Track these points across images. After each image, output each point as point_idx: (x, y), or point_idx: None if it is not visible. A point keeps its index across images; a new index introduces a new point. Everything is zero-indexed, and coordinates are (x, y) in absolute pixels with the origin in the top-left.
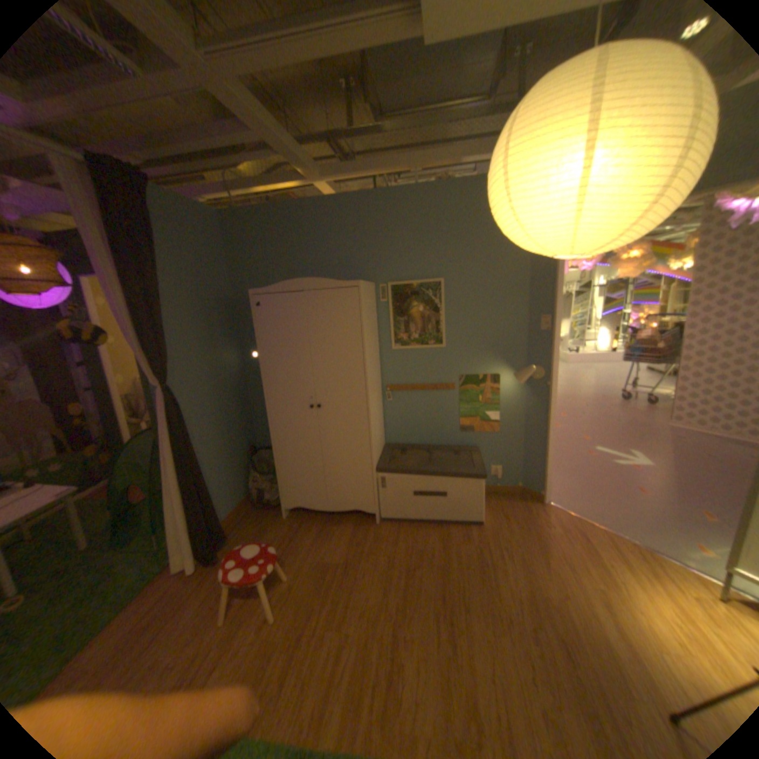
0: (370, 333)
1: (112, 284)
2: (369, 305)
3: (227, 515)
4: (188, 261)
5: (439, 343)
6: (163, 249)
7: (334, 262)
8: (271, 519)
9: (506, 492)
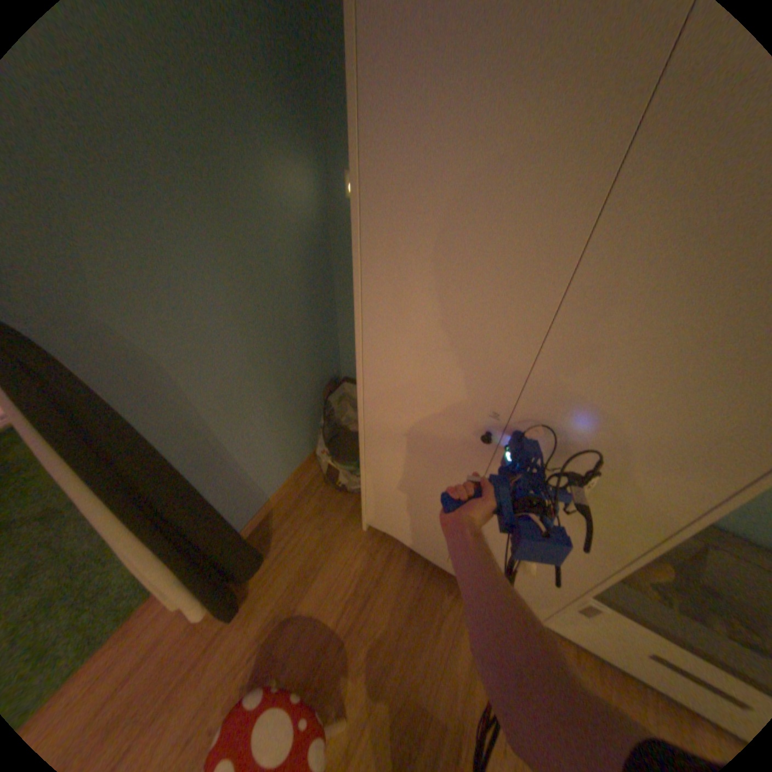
0: None
1: None
2: None
3: (278, 490)
4: None
5: None
6: None
7: None
8: (345, 522)
9: None
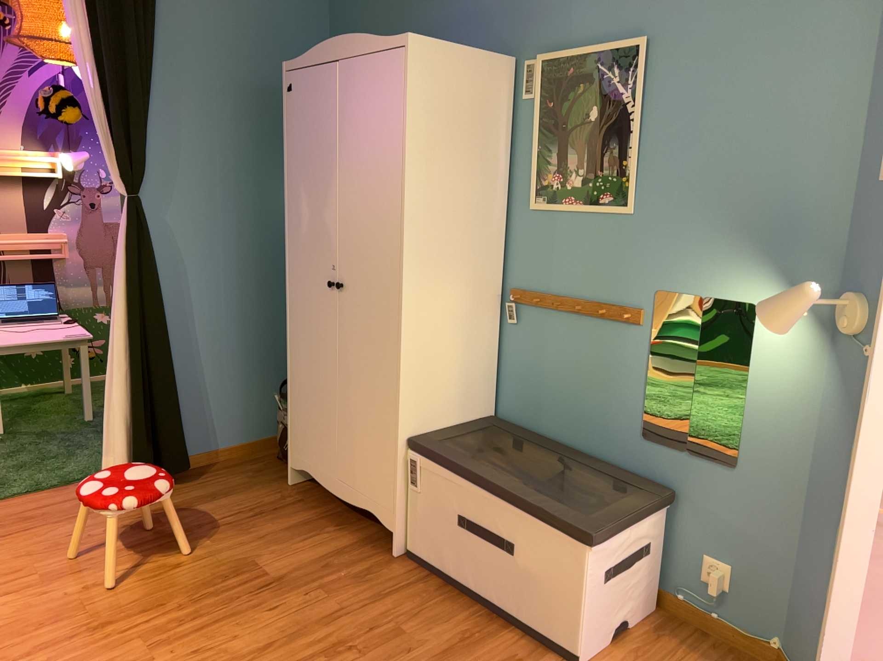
0: (450, 155)
1: (92, 39)
2: (460, 96)
3: (228, 446)
4: (244, 22)
5: (621, 205)
6: (197, 0)
7: (460, 18)
8: (273, 478)
9: (729, 646)
